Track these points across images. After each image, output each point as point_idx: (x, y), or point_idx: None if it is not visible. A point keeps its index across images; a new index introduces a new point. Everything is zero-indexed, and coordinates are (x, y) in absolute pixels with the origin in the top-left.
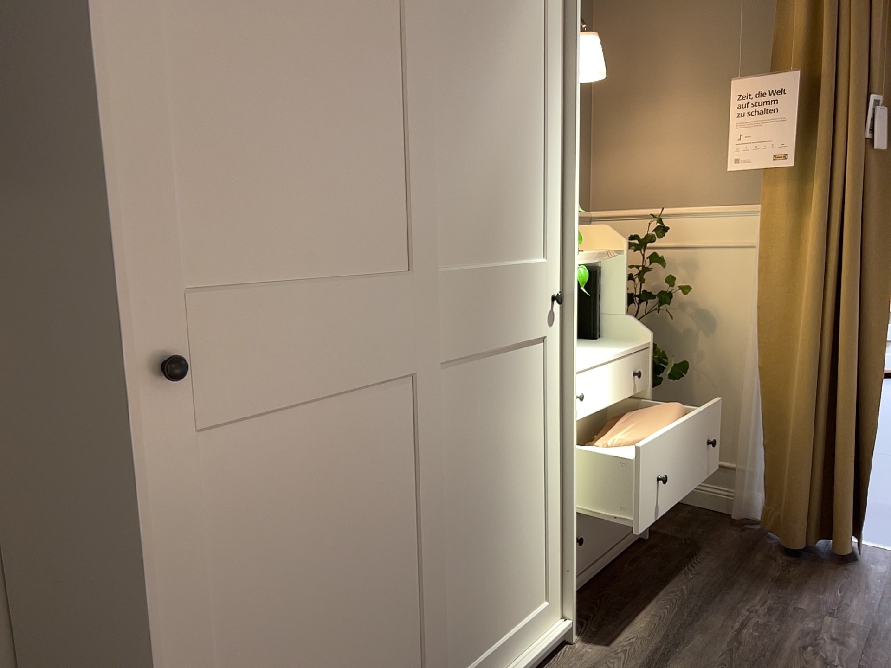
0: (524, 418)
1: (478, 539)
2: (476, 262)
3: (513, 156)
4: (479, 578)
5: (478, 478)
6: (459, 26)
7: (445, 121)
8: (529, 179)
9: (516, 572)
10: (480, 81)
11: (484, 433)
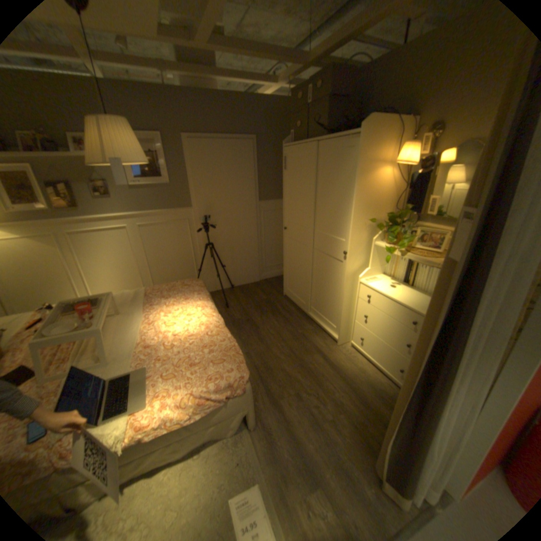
0: (334, 277)
1: (320, 291)
2: (324, 232)
3: (338, 208)
4: (319, 299)
5: (321, 278)
6: (325, 176)
7: (320, 199)
8: (342, 215)
9: (328, 310)
10: (329, 189)
11: (323, 271)
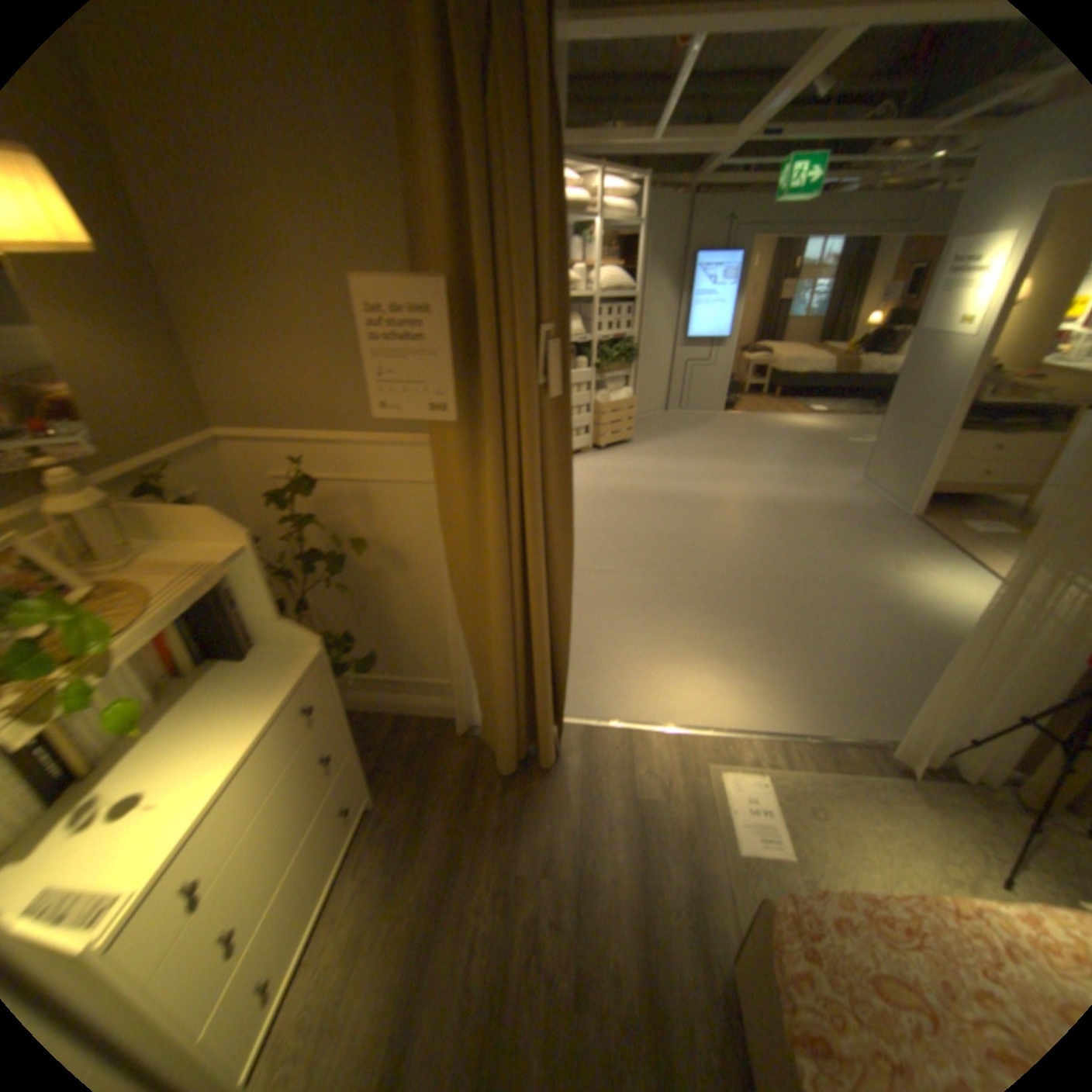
0: None
1: None
2: None
3: None
4: None
5: None
6: None
7: None
8: None
9: None
10: None
11: None
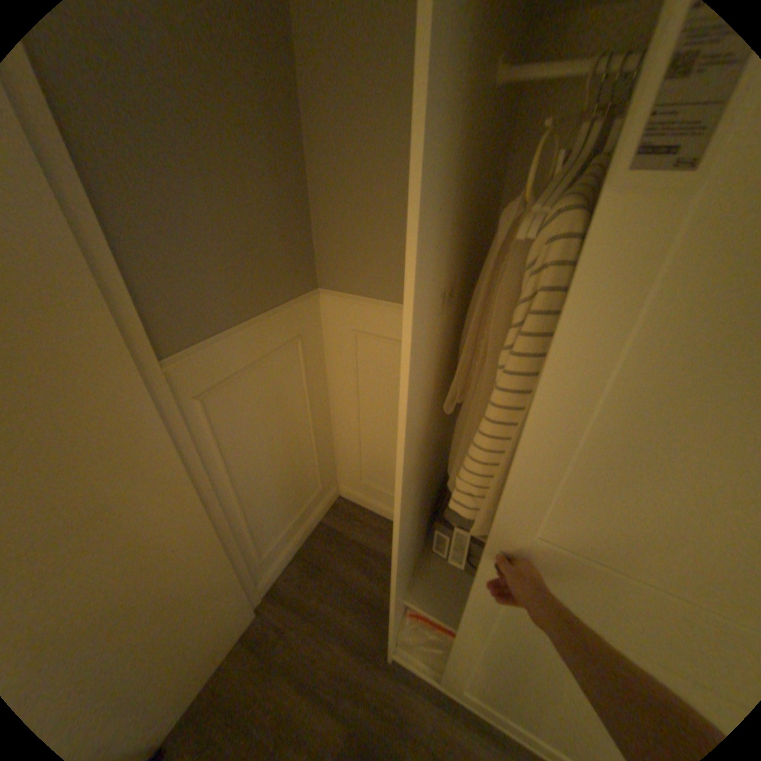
0: None
1: None
2: None
3: None
4: None
5: None
6: None
7: None
8: None
9: None
10: None
11: None
